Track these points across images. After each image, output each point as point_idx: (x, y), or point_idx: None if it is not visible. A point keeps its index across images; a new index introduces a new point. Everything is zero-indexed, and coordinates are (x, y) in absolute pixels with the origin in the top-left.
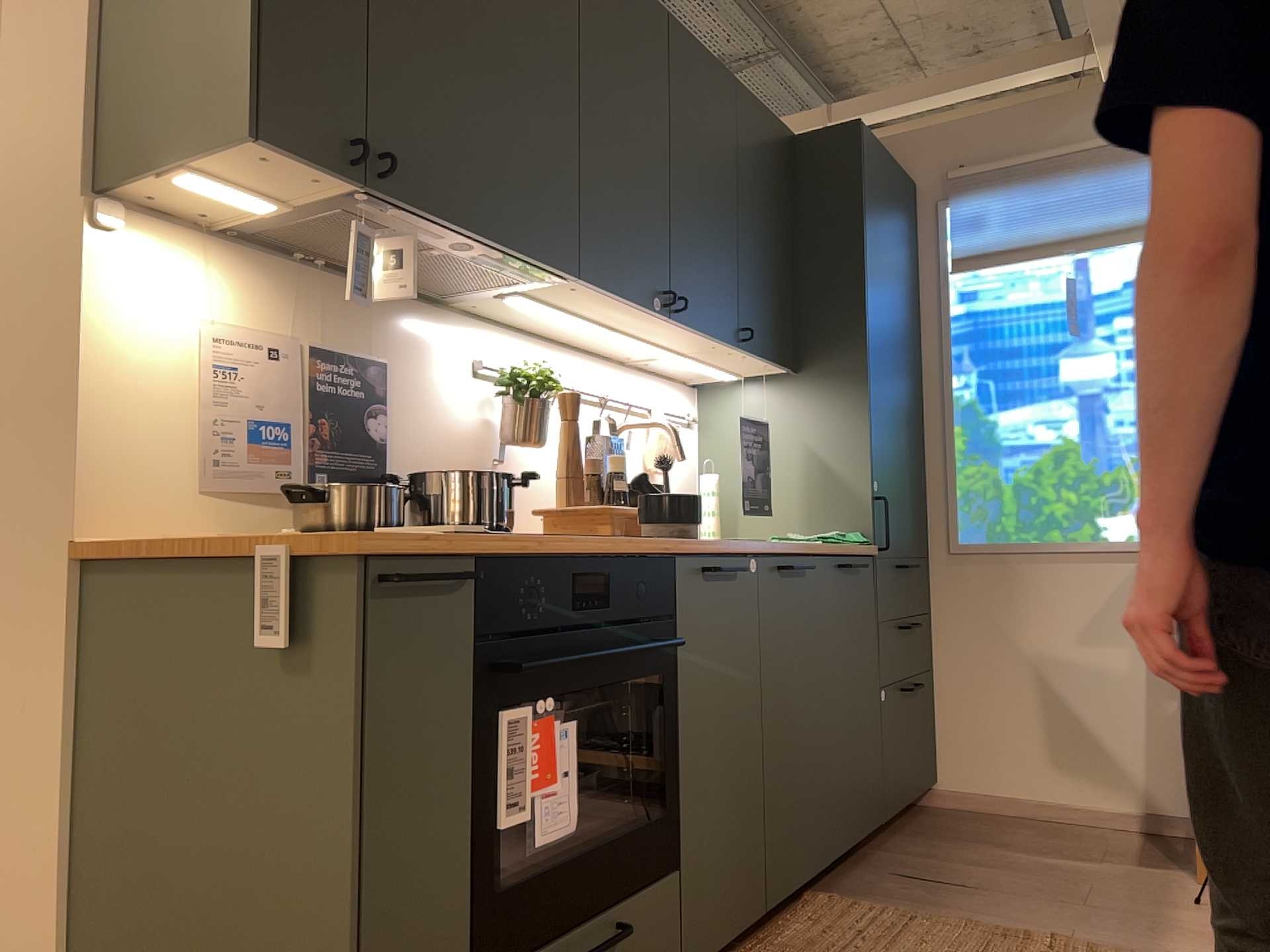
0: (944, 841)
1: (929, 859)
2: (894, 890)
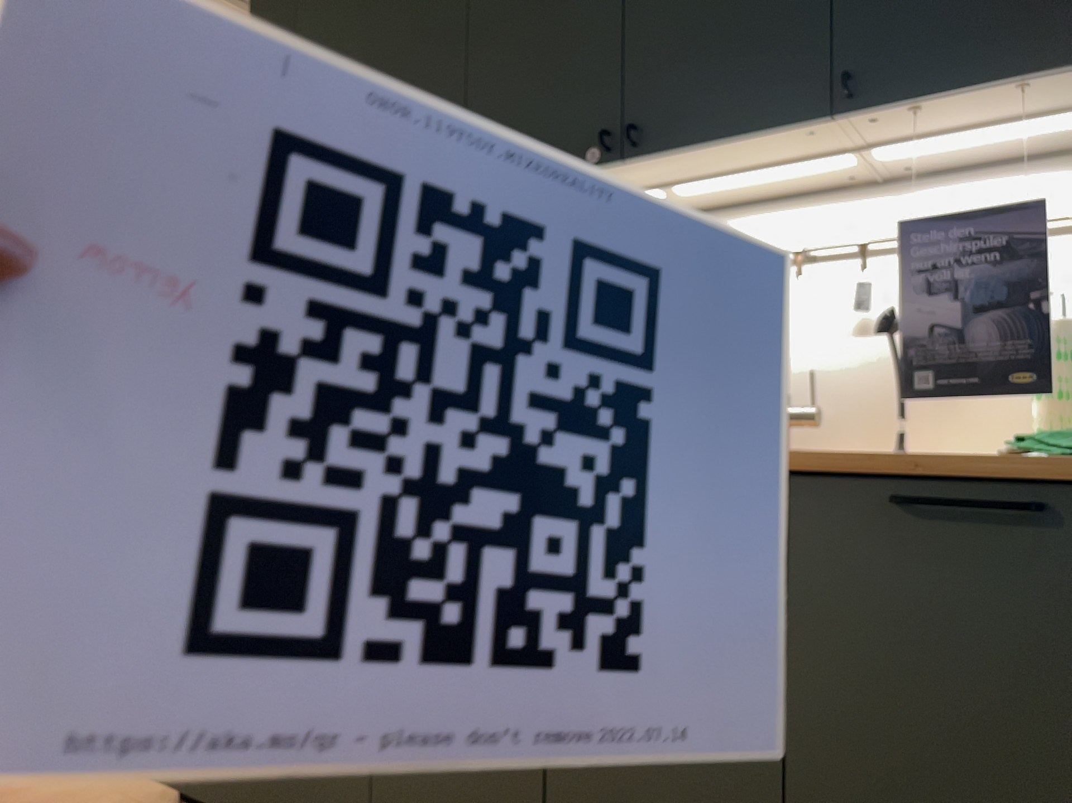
0: None
1: None
2: None
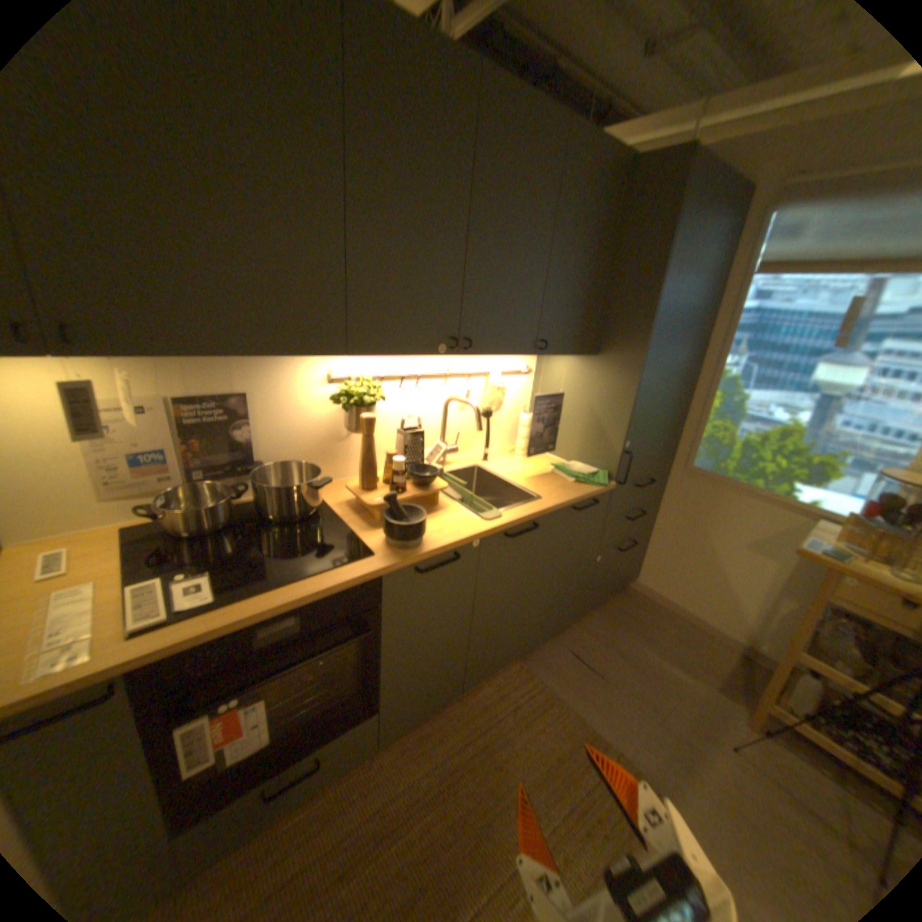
0: (617, 628)
1: (598, 644)
2: (561, 669)
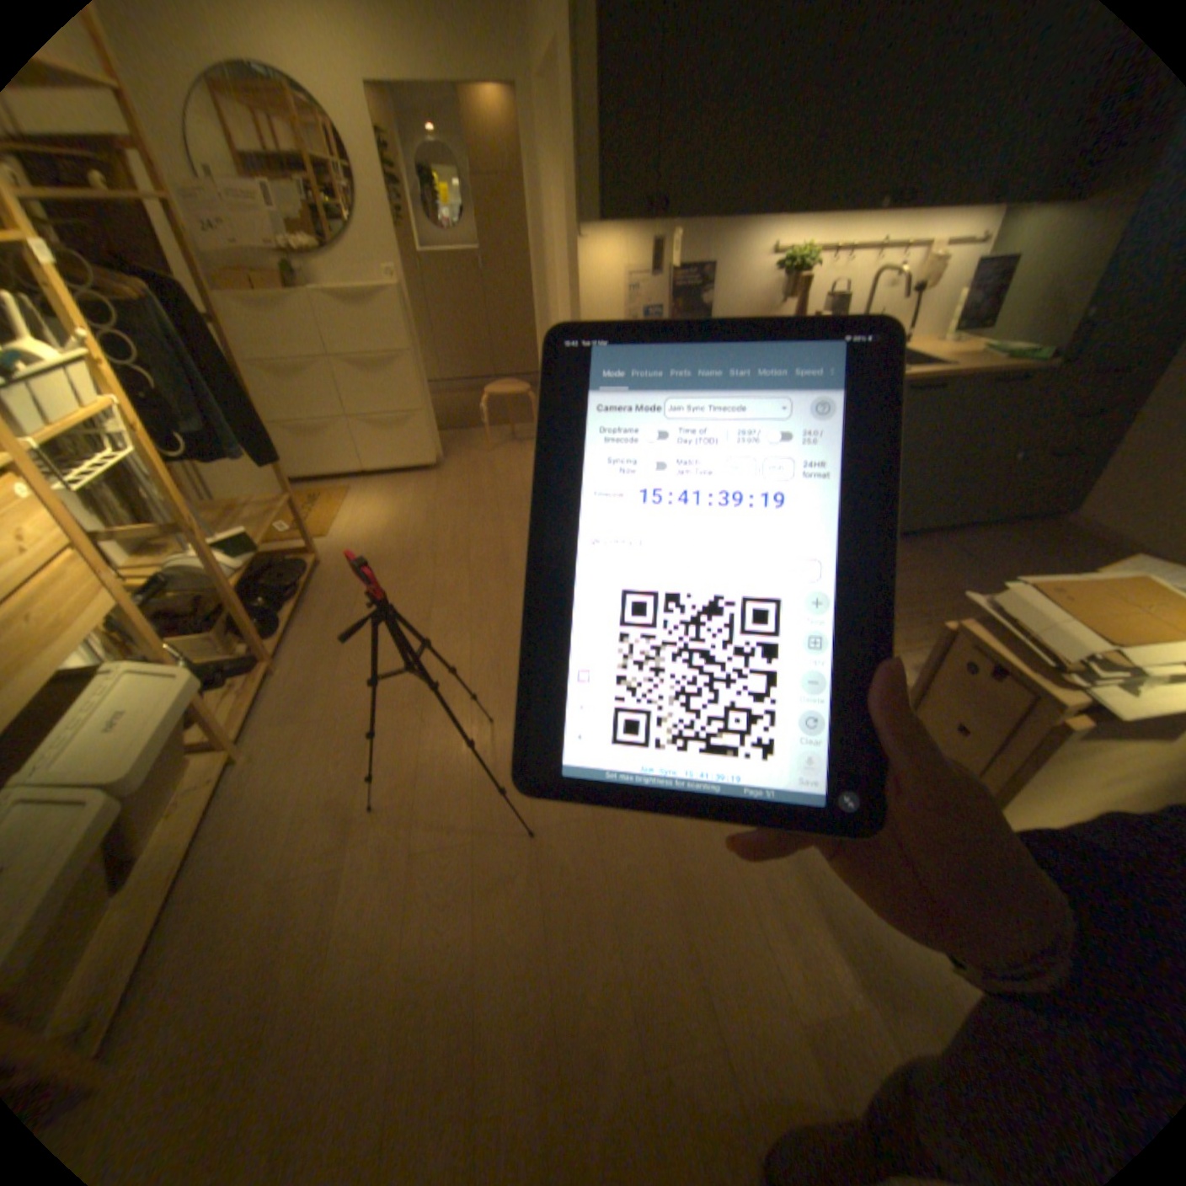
0: (1025, 543)
1: (993, 548)
2: (941, 554)
